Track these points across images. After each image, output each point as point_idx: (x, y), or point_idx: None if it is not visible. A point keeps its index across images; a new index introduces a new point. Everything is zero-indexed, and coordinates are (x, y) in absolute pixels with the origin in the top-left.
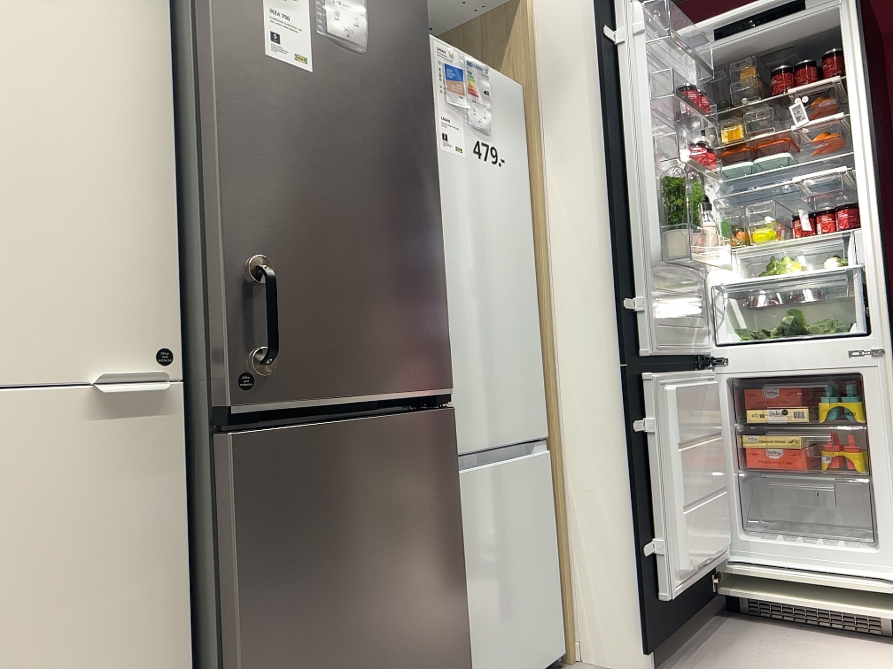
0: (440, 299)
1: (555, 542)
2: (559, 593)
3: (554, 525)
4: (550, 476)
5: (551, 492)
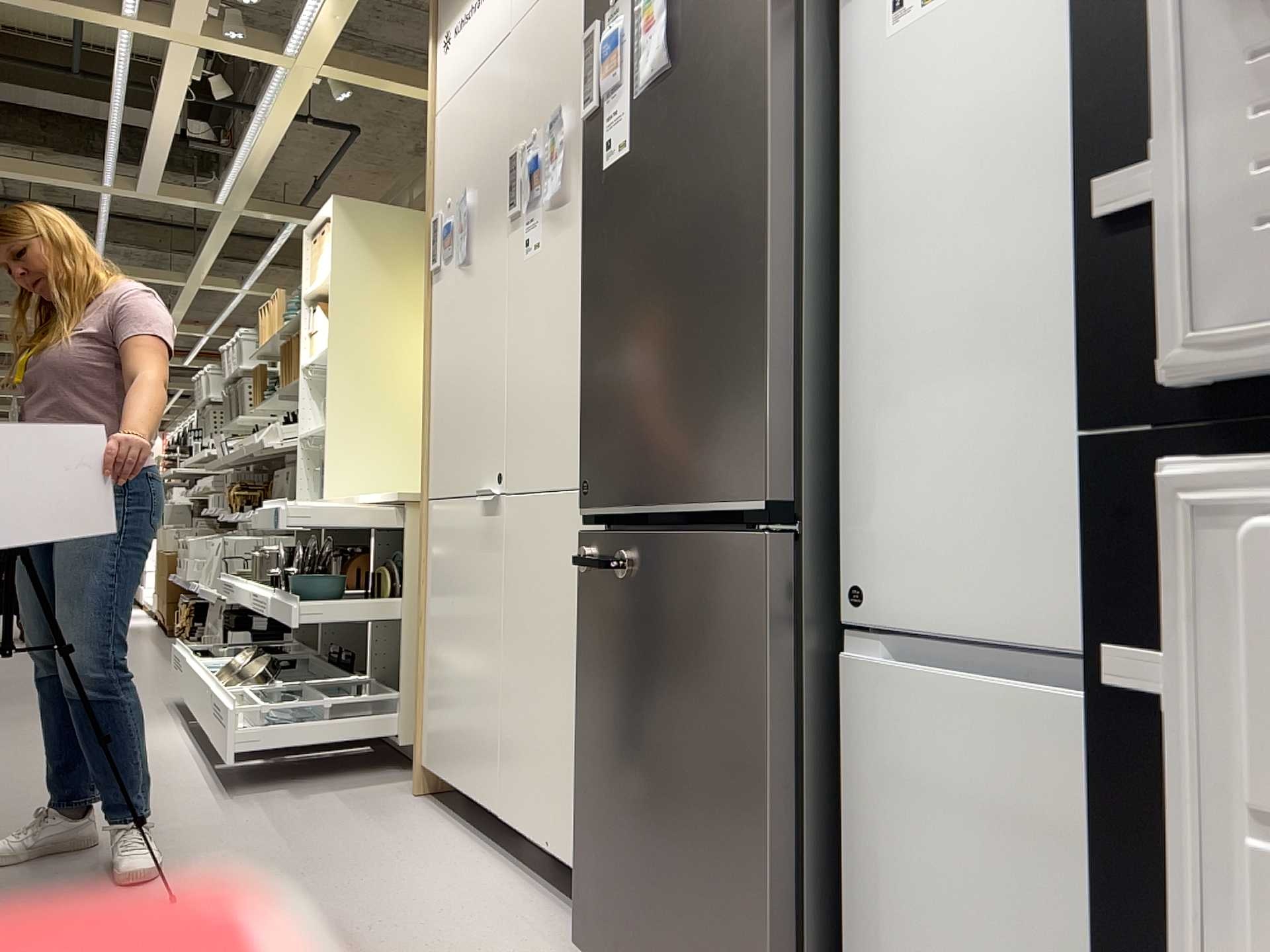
0: (759, 359)
1: None
2: None
3: None
4: None
5: None
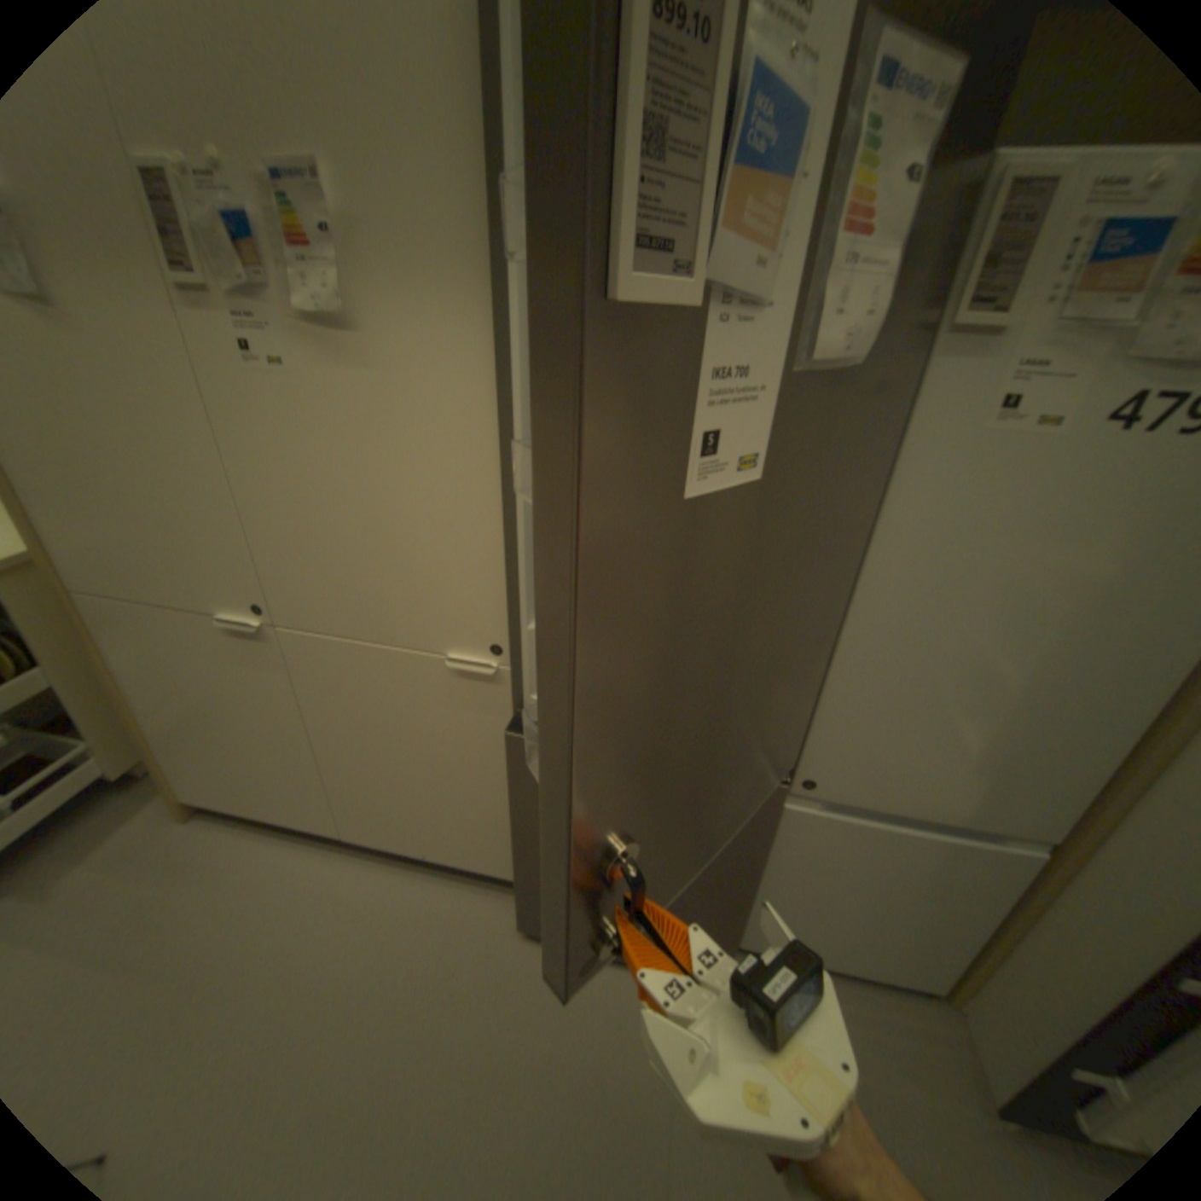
0: (806, 681)
1: (1000, 923)
2: (975, 956)
3: (1010, 911)
4: (1039, 872)
5: (1029, 886)
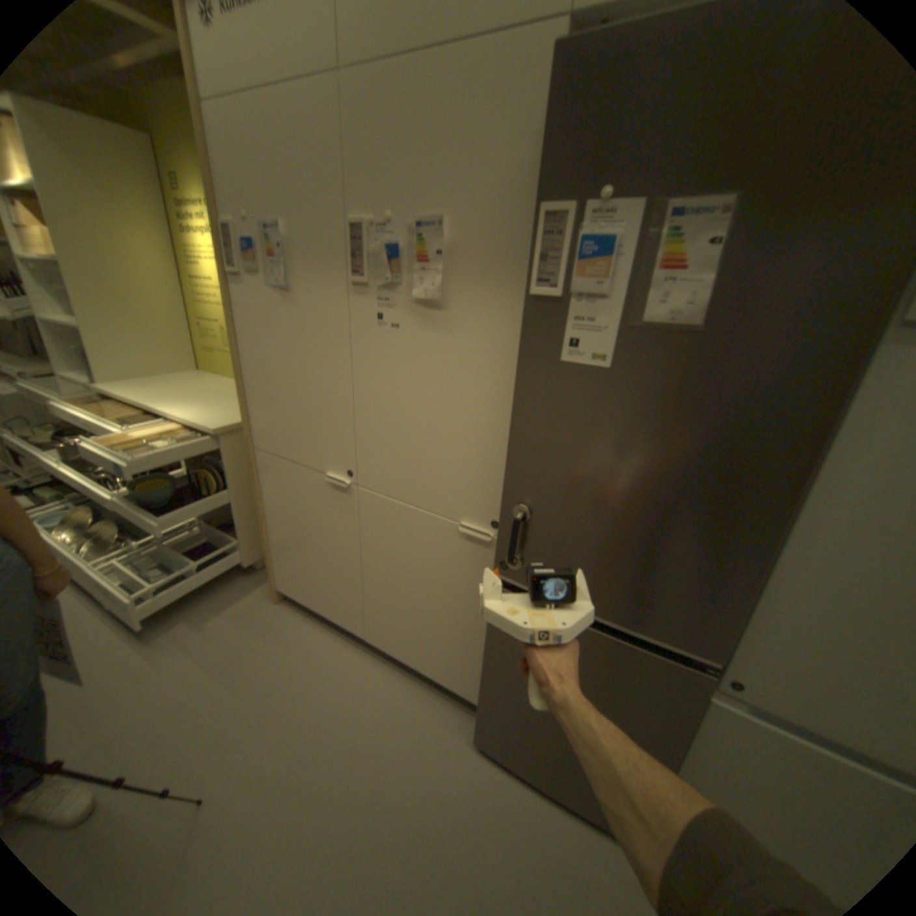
0: (742, 590)
1: None
2: None
3: None
4: None
5: None
